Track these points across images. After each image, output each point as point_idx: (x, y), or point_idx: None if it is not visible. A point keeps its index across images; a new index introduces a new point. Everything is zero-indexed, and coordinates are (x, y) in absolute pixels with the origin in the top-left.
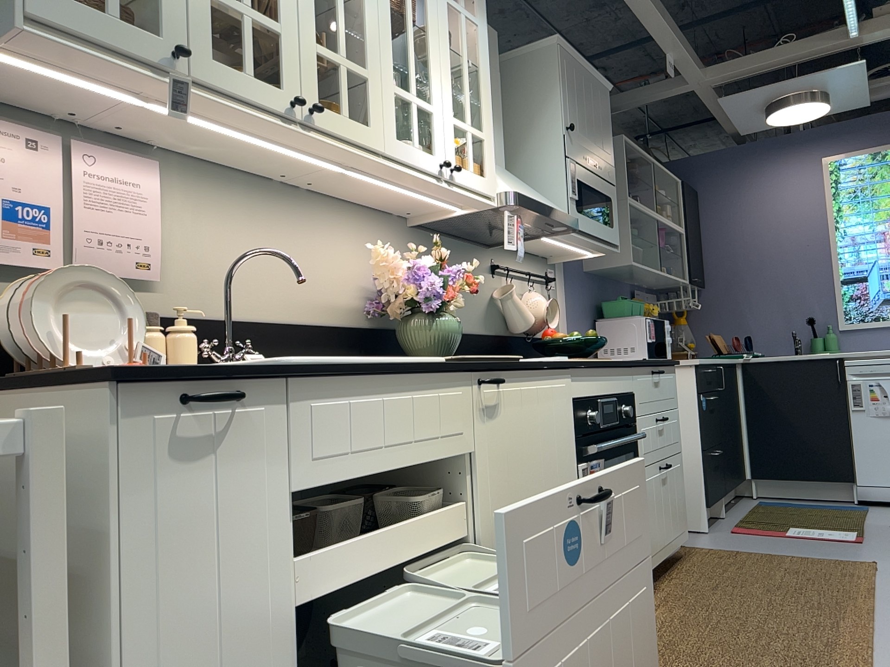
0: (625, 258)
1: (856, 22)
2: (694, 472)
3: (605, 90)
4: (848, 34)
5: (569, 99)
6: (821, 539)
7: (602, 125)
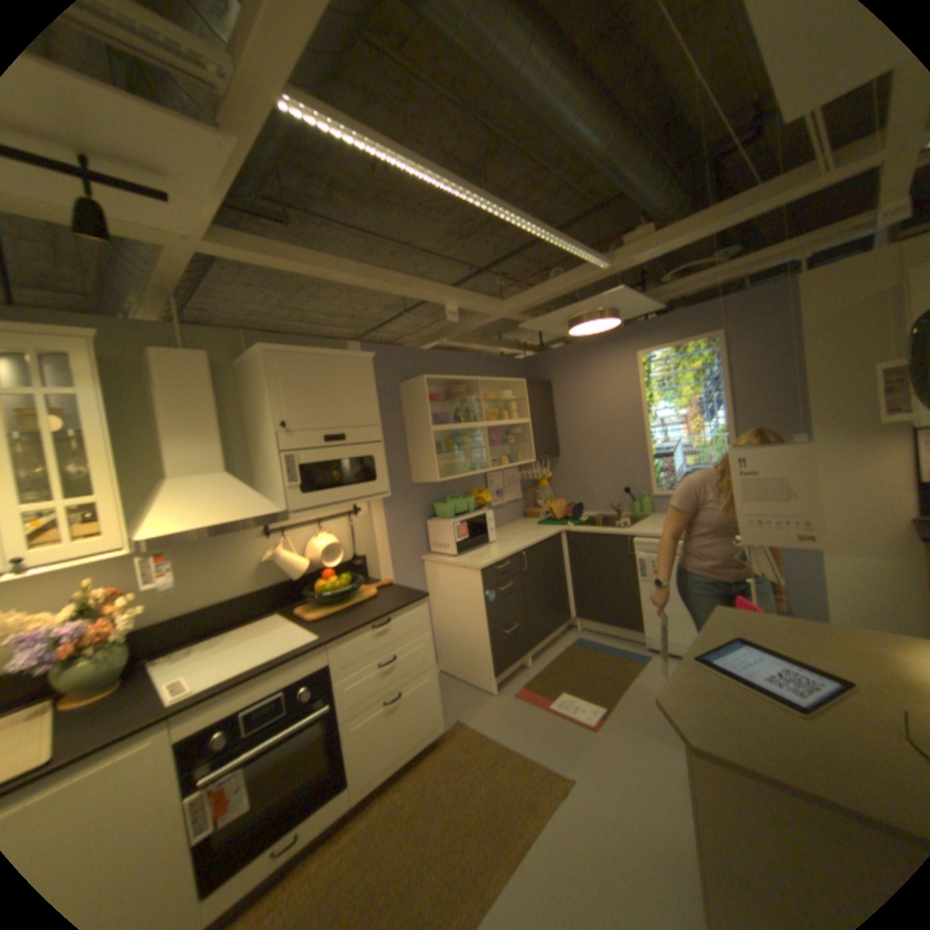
0: (440, 473)
1: (596, 259)
2: (484, 650)
3: (358, 361)
4: (598, 266)
5: (283, 397)
6: (569, 722)
7: (352, 396)
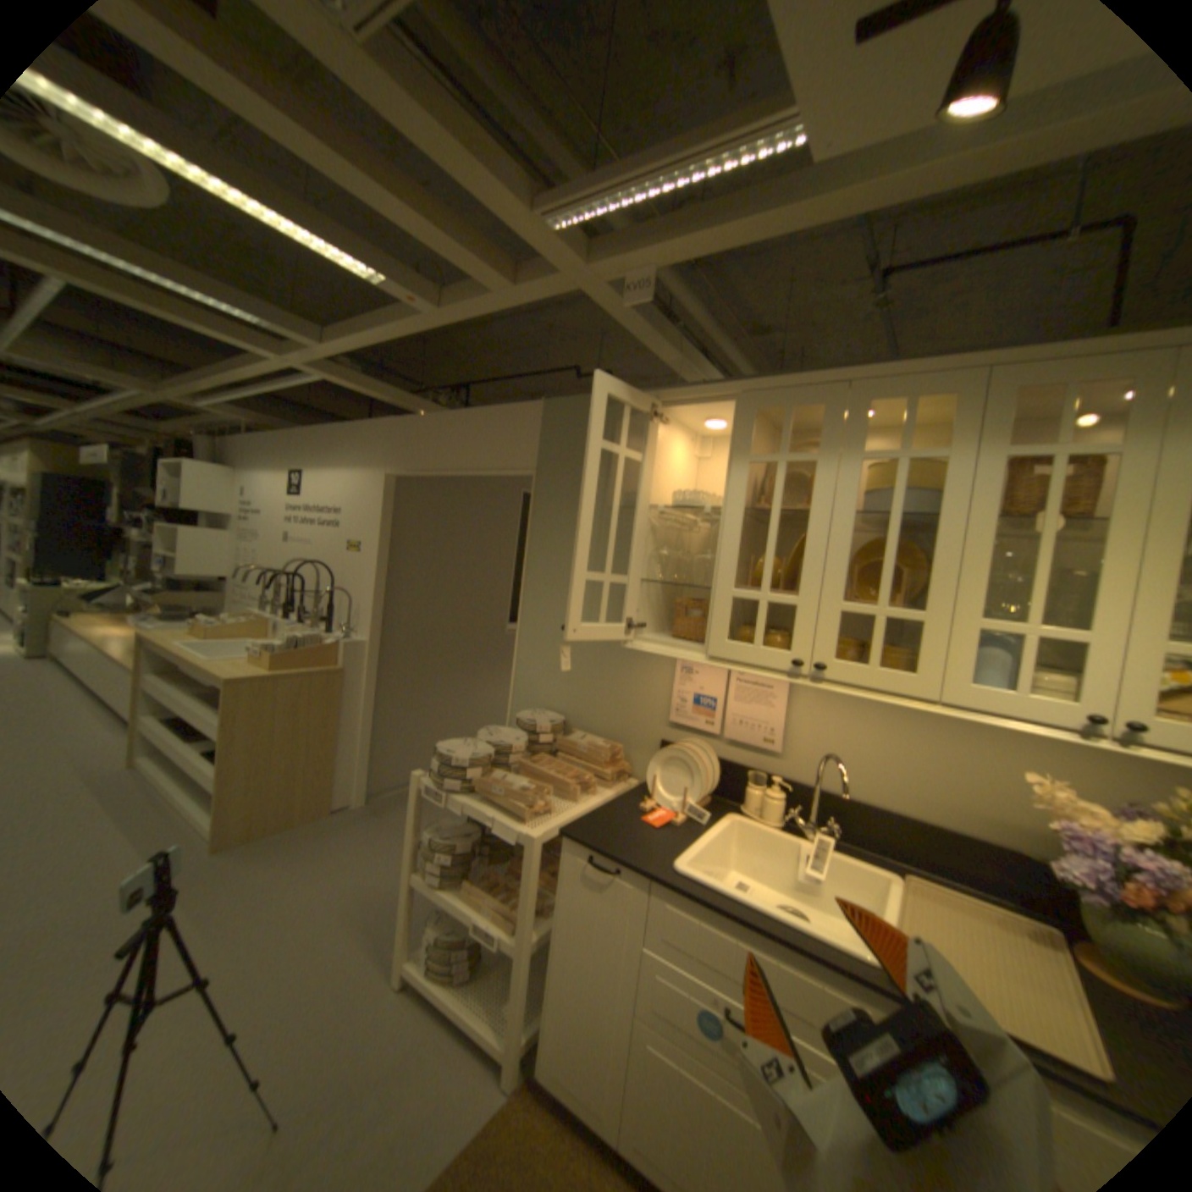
0: None
1: None
2: None
3: None
4: None
5: None
6: None
7: None
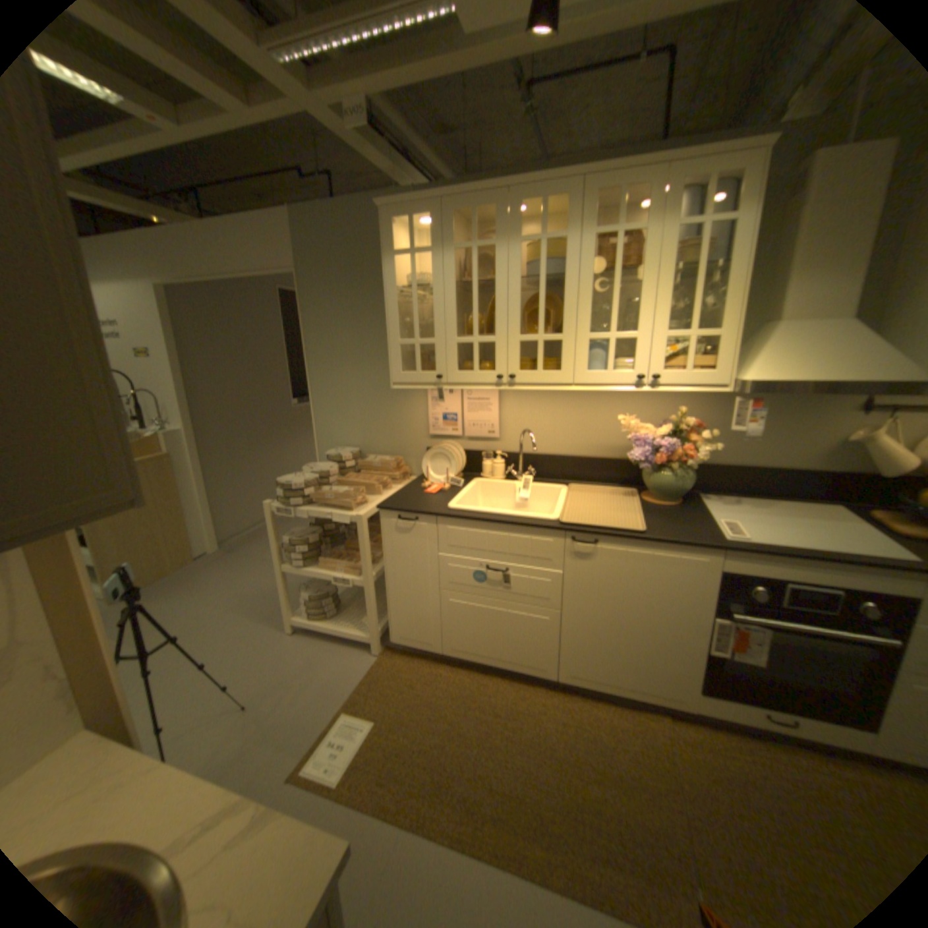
0: None
1: None
2: None
3: None
4: None
5: None
6: None
7: None
